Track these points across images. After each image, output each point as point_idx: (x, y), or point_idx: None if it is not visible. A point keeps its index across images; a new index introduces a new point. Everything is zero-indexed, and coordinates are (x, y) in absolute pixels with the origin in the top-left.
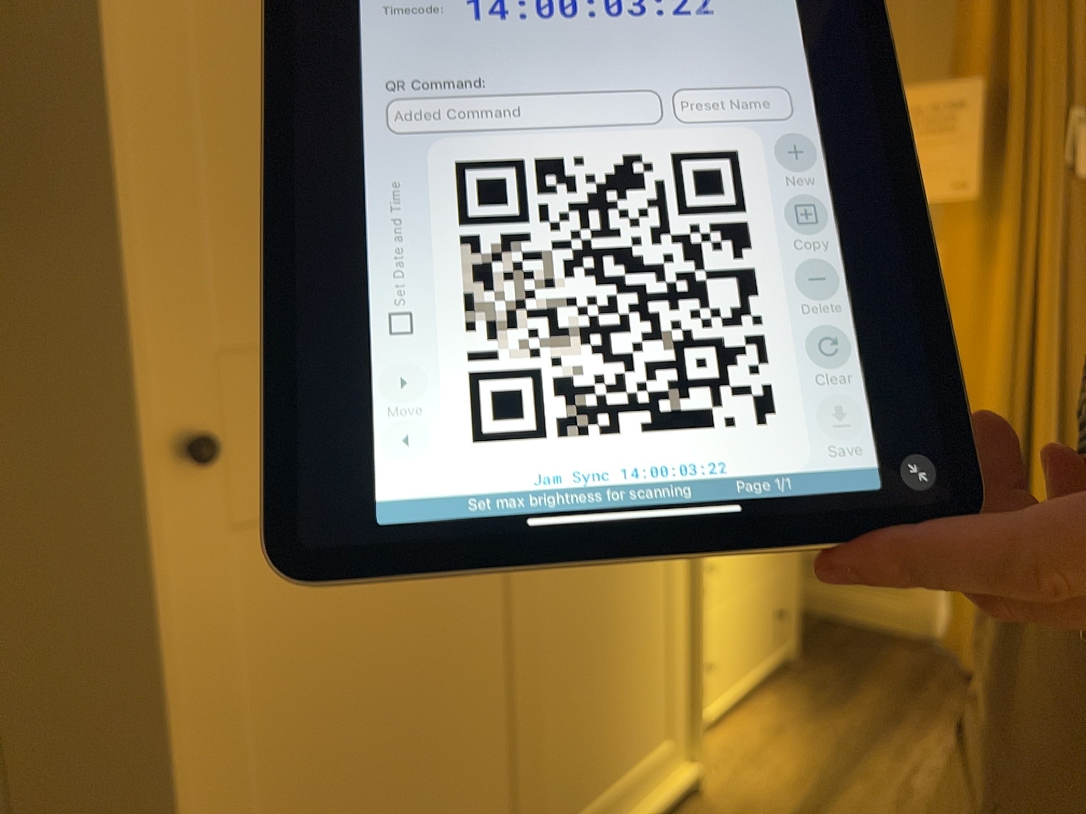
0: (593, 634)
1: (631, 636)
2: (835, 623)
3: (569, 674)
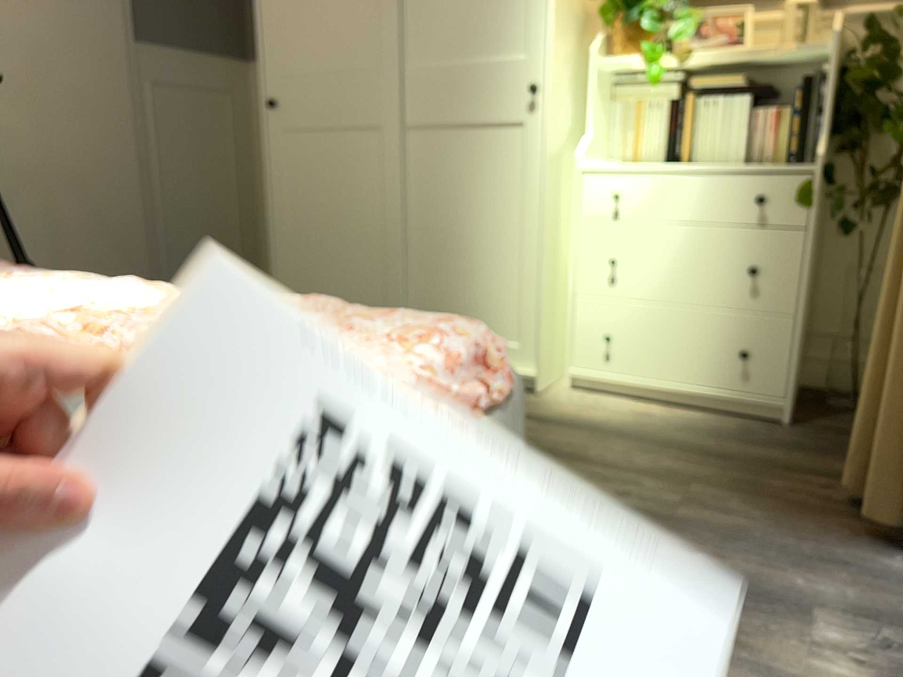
0: (449, 244)
1: (484, 261)
2: None
3: (431, 257)
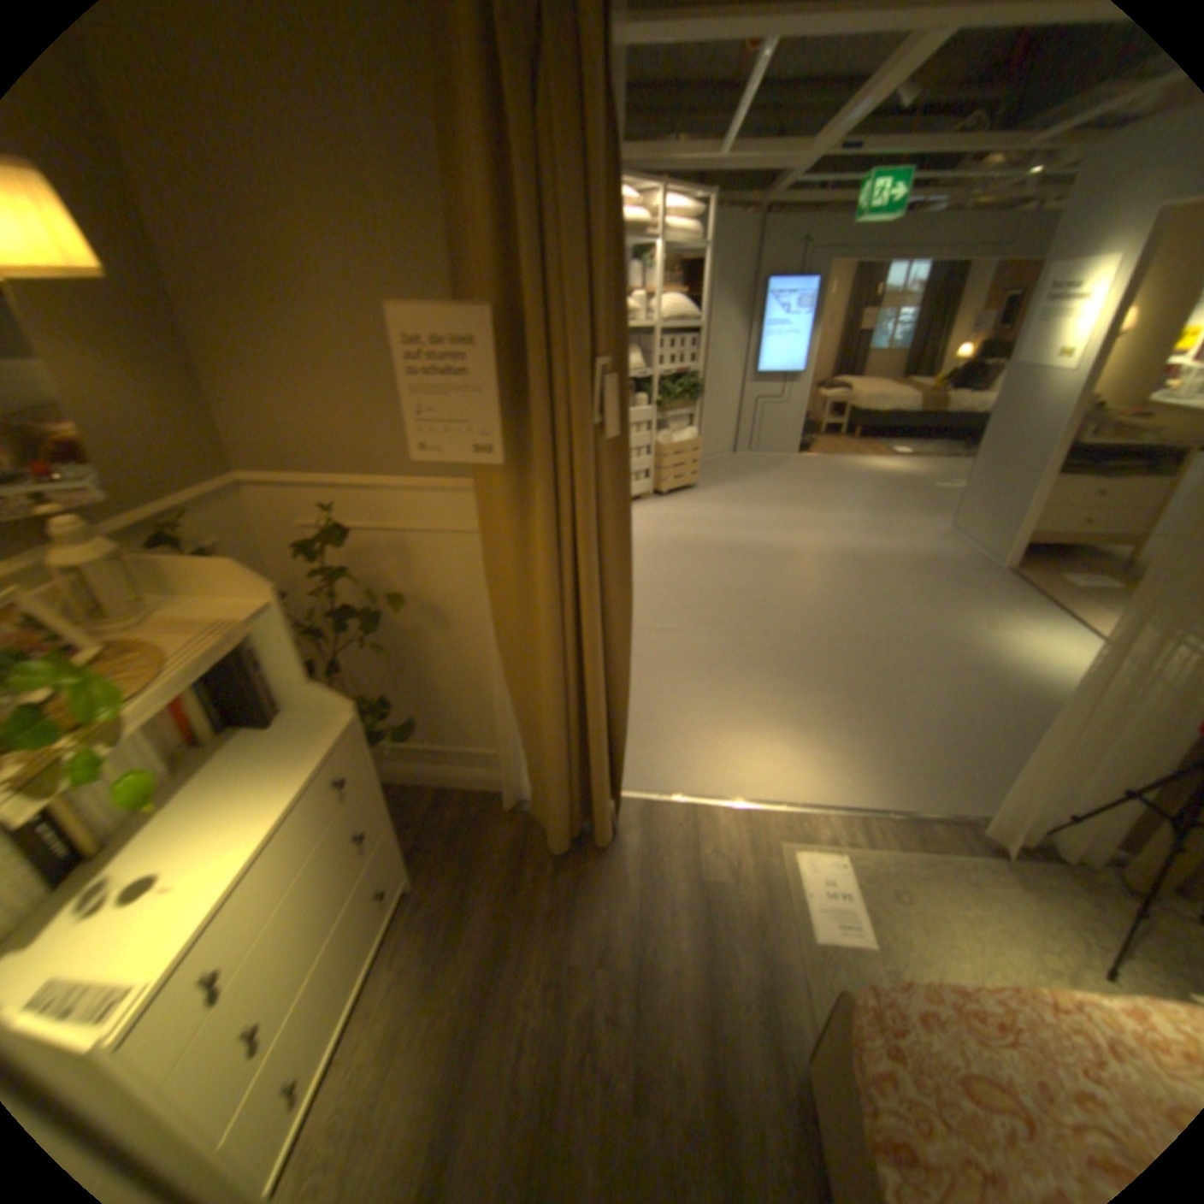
0: None
1: None
2: (450, 801)
3: None
